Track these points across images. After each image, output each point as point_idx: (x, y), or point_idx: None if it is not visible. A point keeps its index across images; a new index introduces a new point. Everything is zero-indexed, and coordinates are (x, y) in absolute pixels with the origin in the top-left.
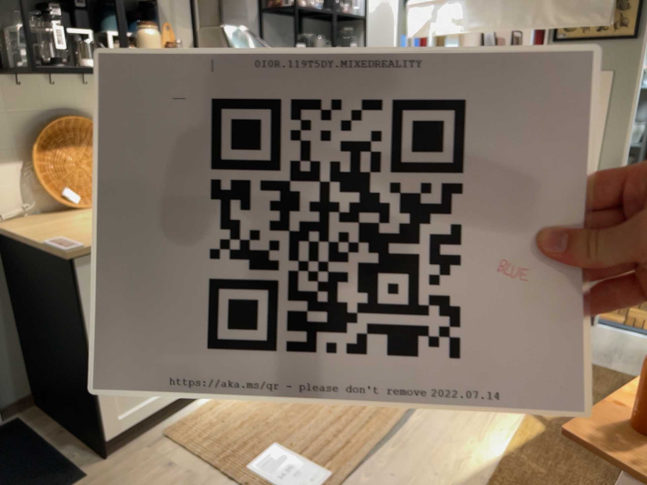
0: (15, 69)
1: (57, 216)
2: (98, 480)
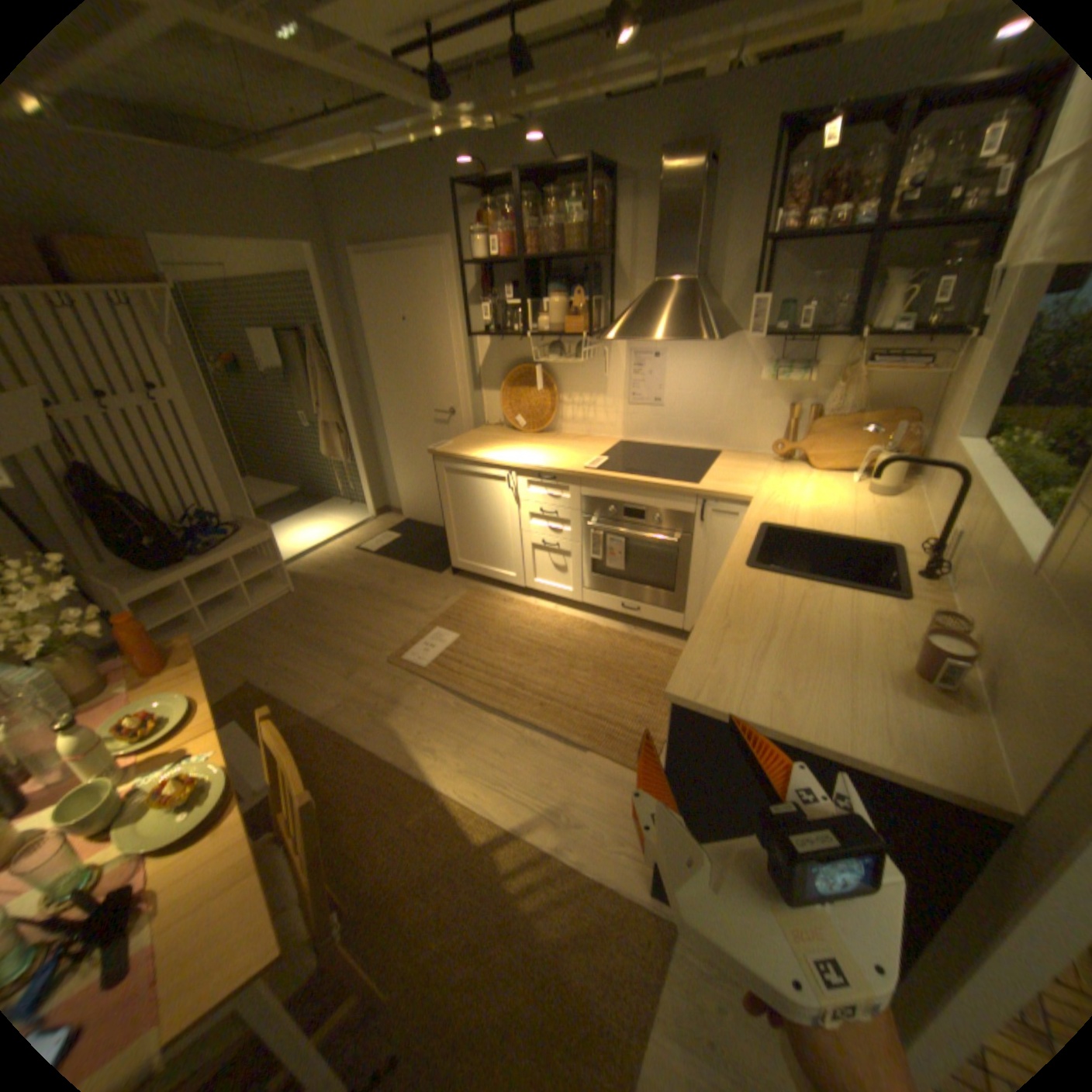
0: (501, 330)
1: (506, 431)
2: (437, 578)
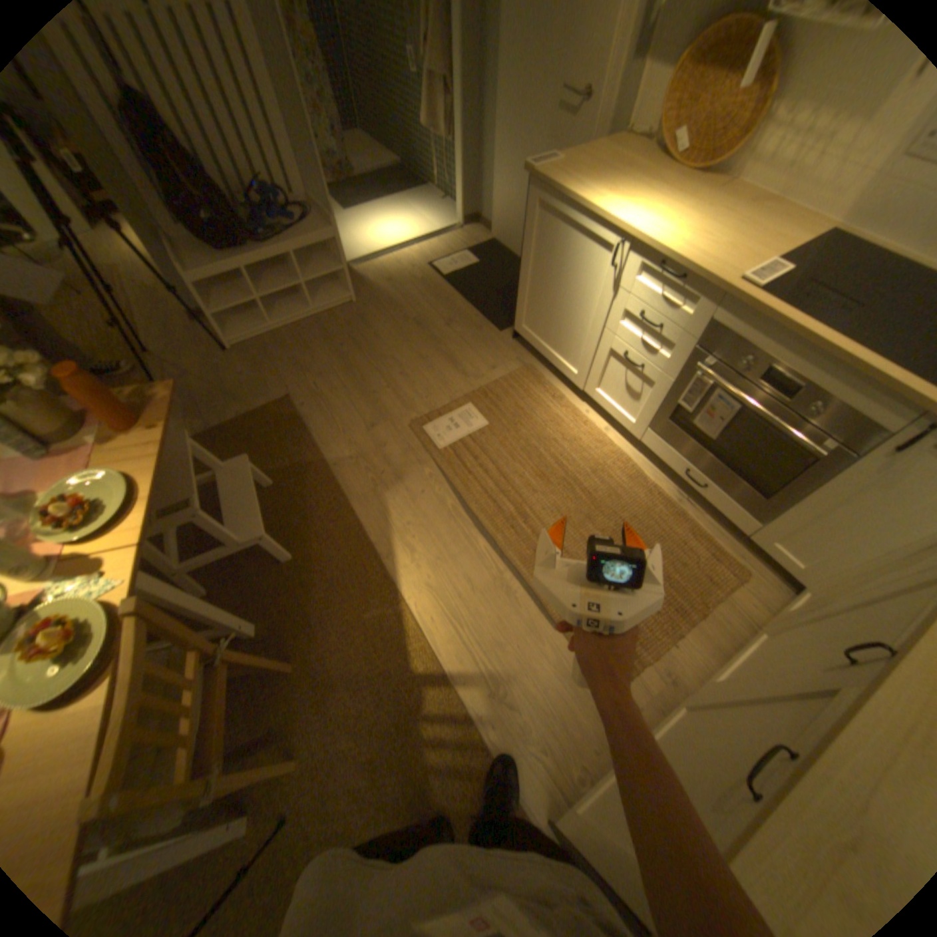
0: None
1: (652, 153)
2: (494, 337)
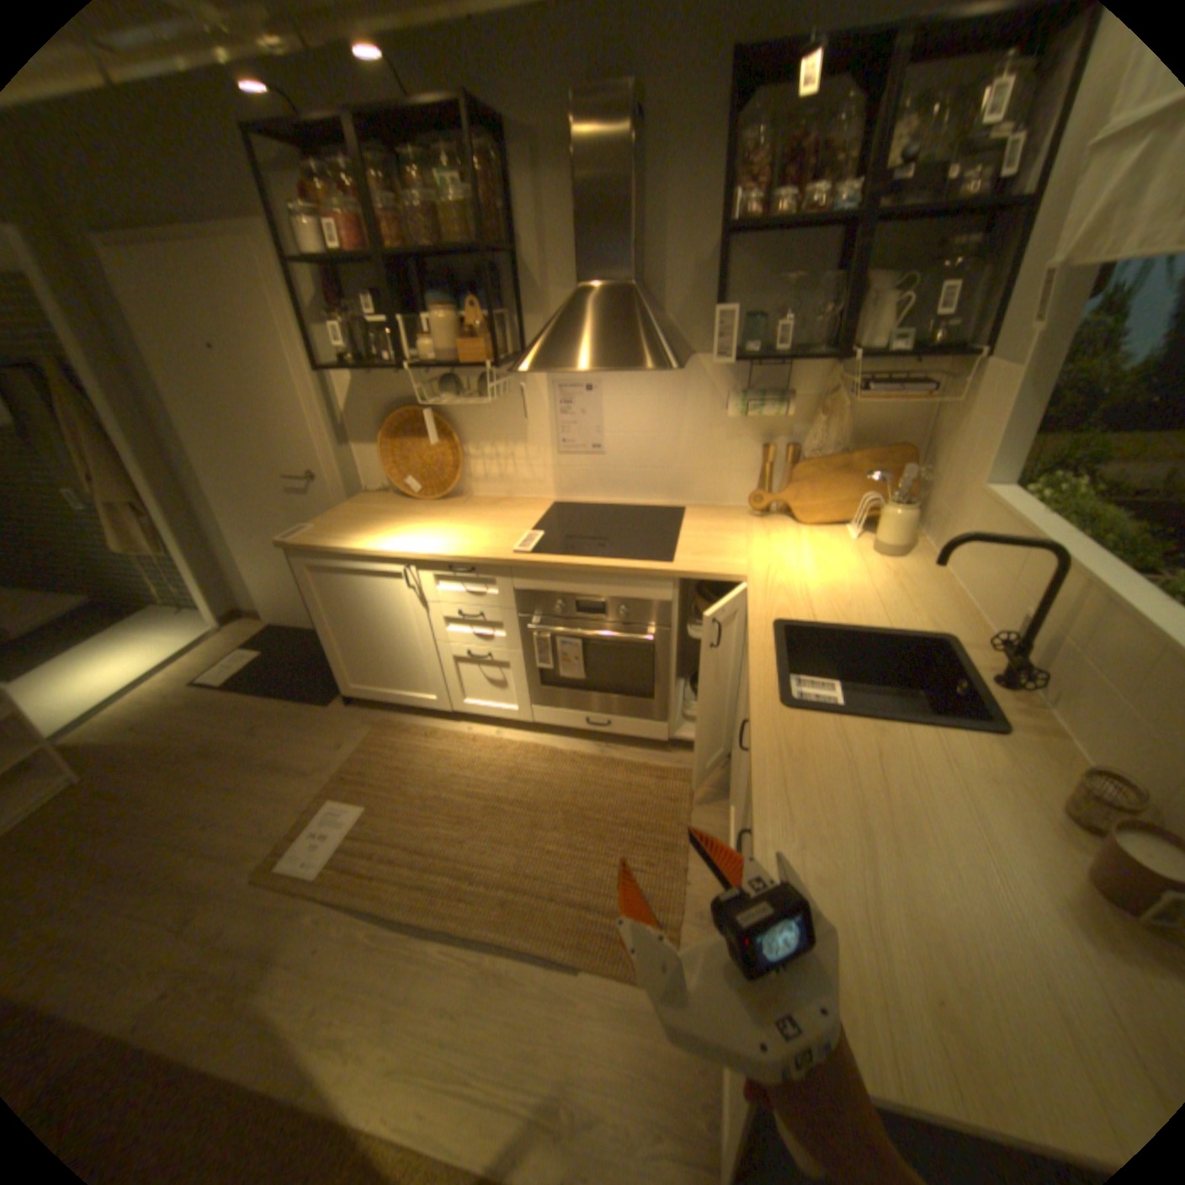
0: (366, 360)
1: (395, 500)
2: (323, 715)
